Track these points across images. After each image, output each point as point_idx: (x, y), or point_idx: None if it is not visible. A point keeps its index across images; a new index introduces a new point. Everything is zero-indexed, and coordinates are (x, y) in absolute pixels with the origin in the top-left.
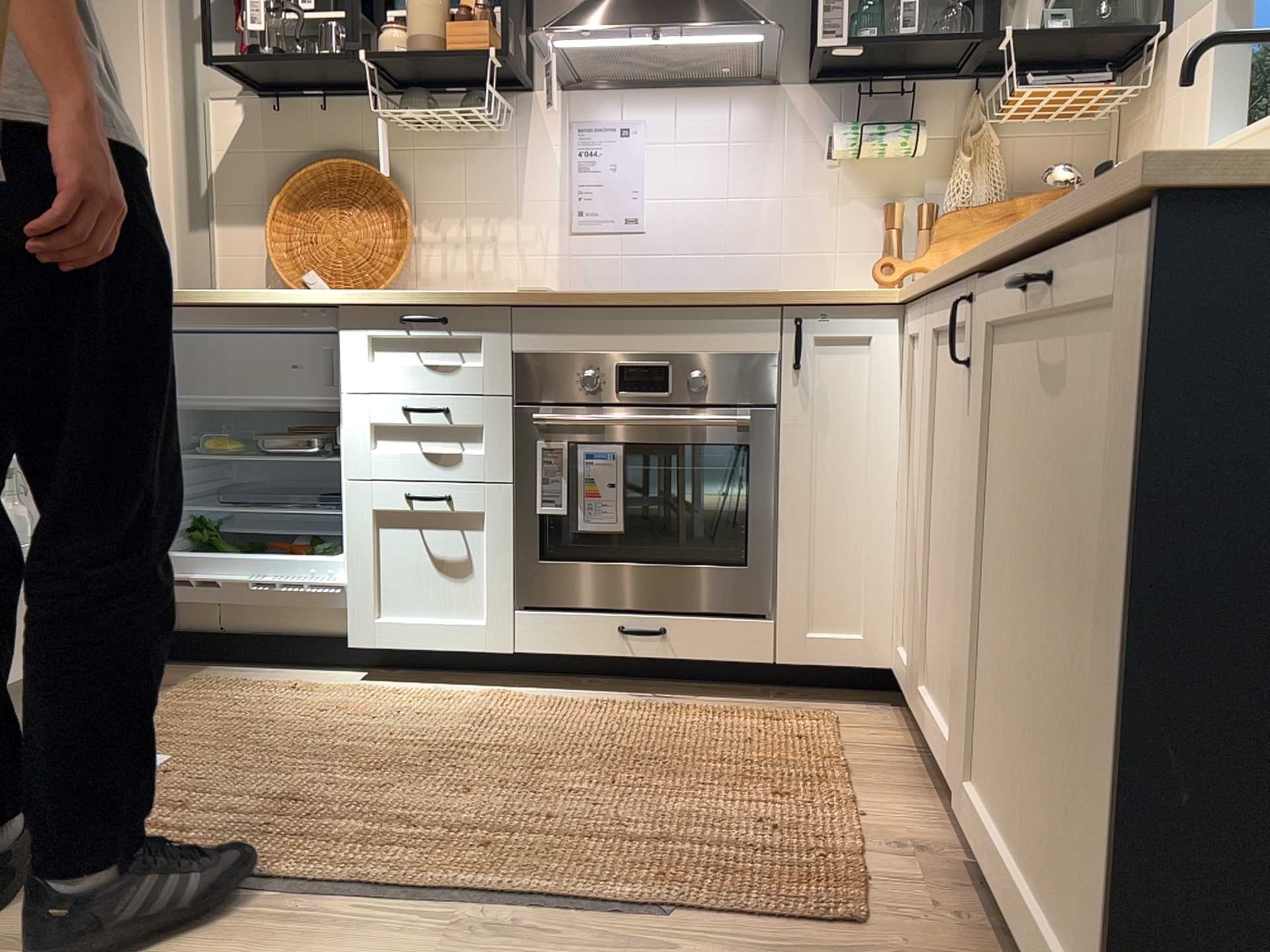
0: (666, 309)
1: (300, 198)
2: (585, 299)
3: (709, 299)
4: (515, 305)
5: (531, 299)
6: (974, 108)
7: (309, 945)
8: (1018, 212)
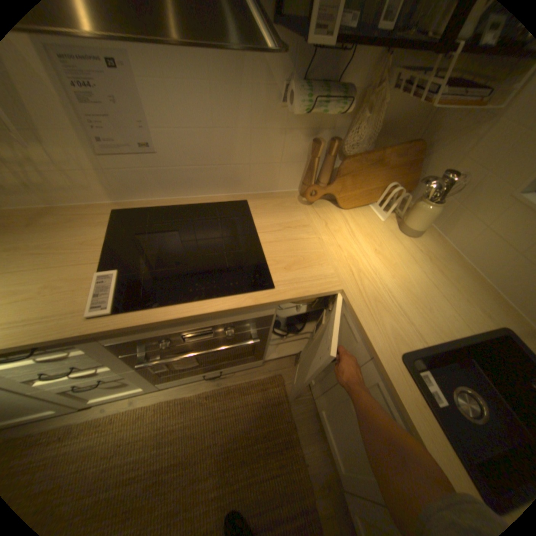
0: (205, 315)
1: None
2: (147, 325)
3: (233, 310)
4: (91, 335)
5: (103, 333)
6: (388, 70)
7: None
8: (385, 155)
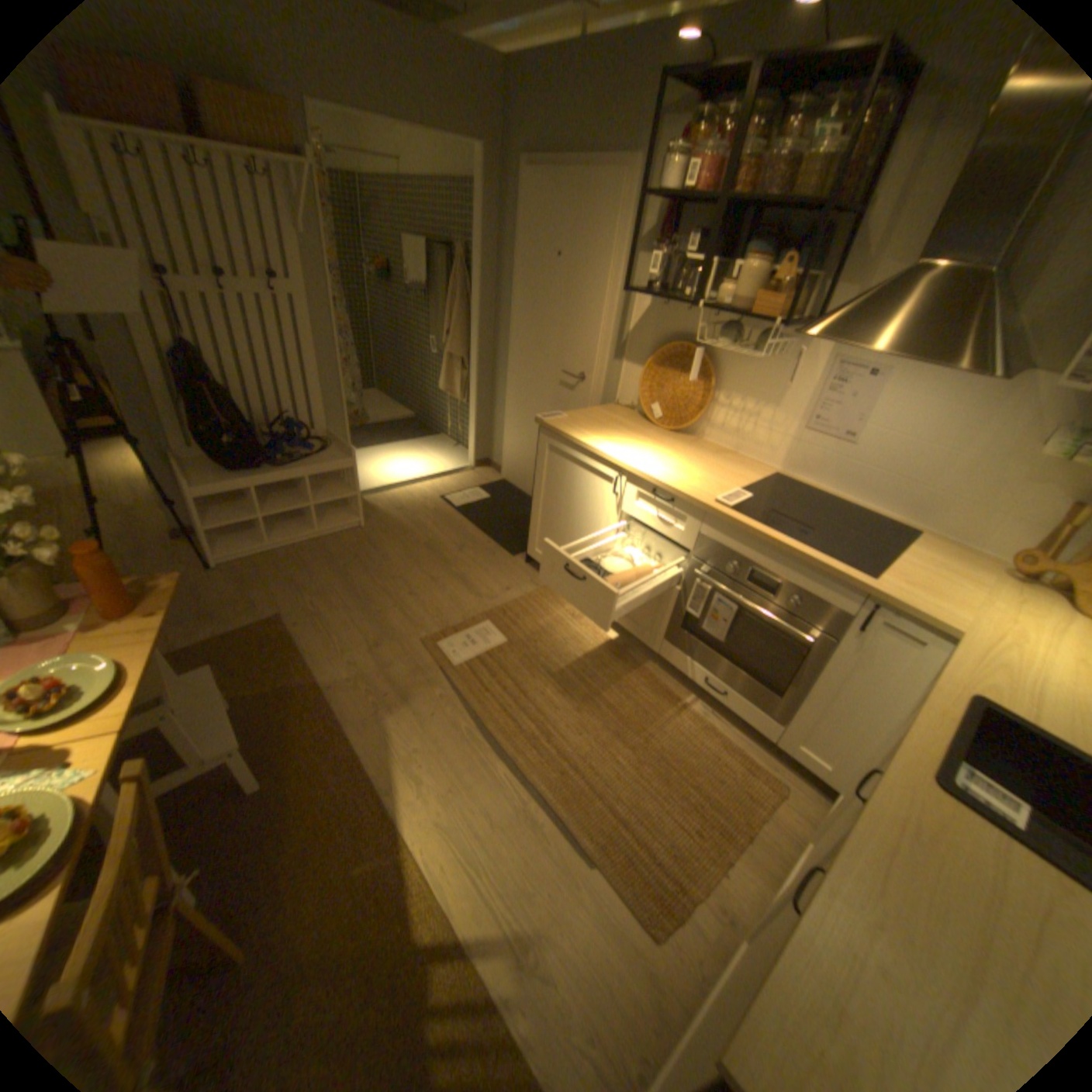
0: (791, 555)
1: (665, 359)
2: (745, 528)
3: (819, 566)
4: (708, 511)
5: (716, 513)
6: None
7: (484, 774)
8: None
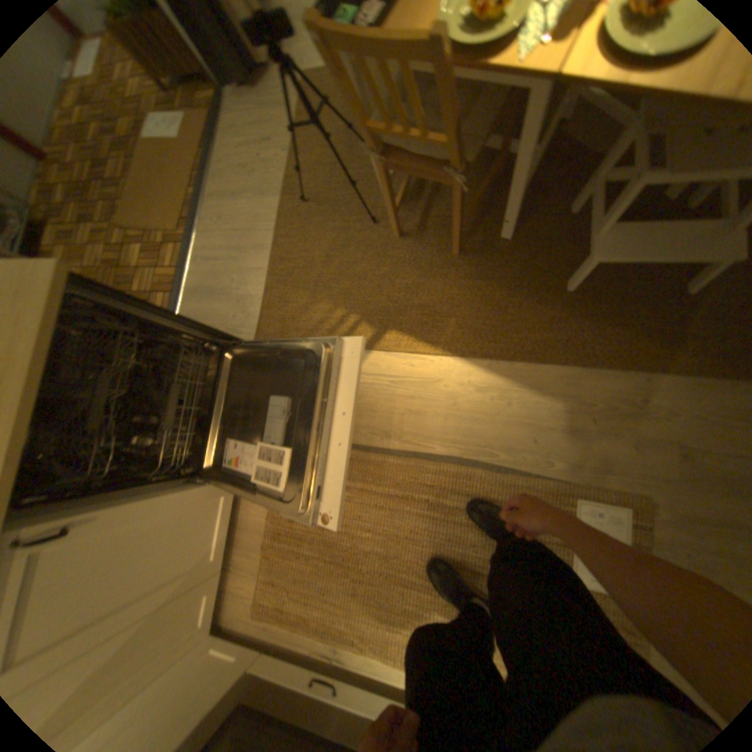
0: None
1: None
2: None
3: None
4: None
5: None
6: None
7: (446, 437)
8: None
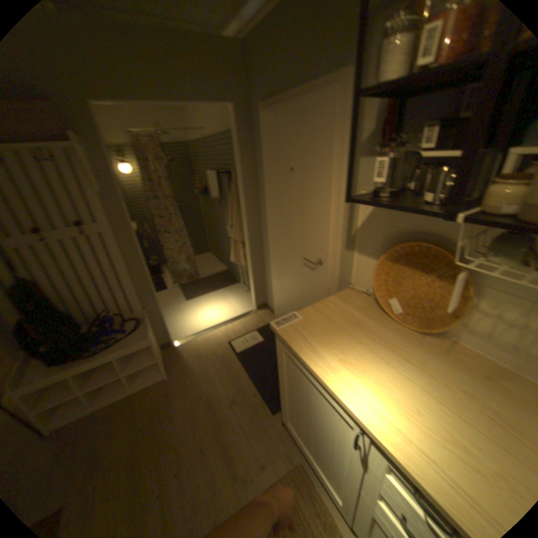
0: None
1: (400, 255)
2: None
3: None
4: None
5: None
6: None
7: None
8: None
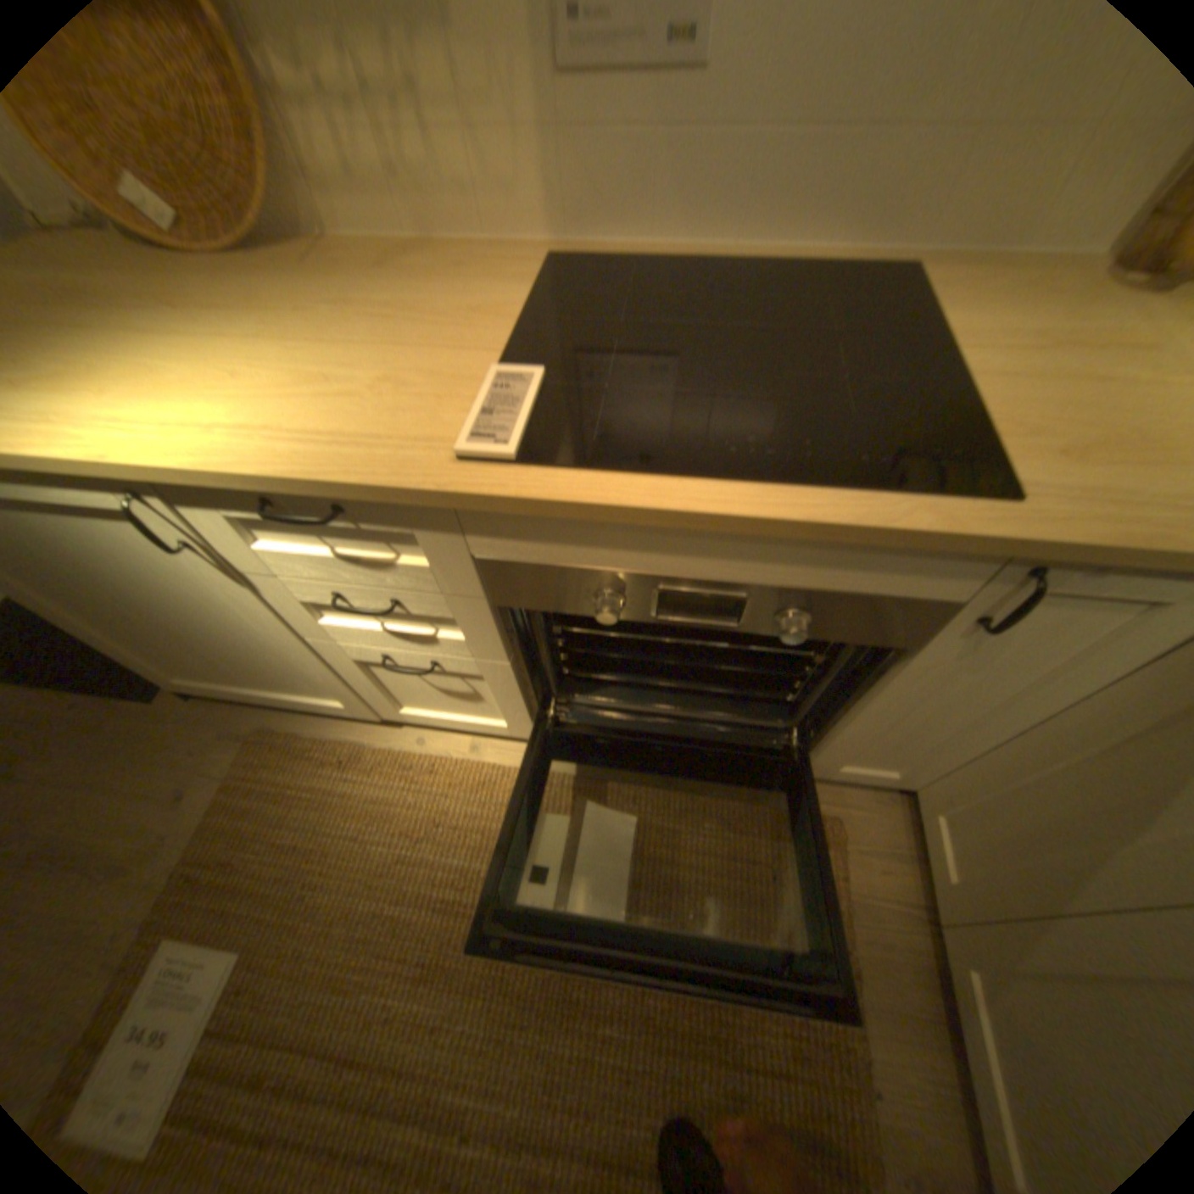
0: (762, 531)
1: None
2: (597, 512)
3: (862, 535)
4: (458, 501)
5: (487, 502)
6: None
7: None
8: None
